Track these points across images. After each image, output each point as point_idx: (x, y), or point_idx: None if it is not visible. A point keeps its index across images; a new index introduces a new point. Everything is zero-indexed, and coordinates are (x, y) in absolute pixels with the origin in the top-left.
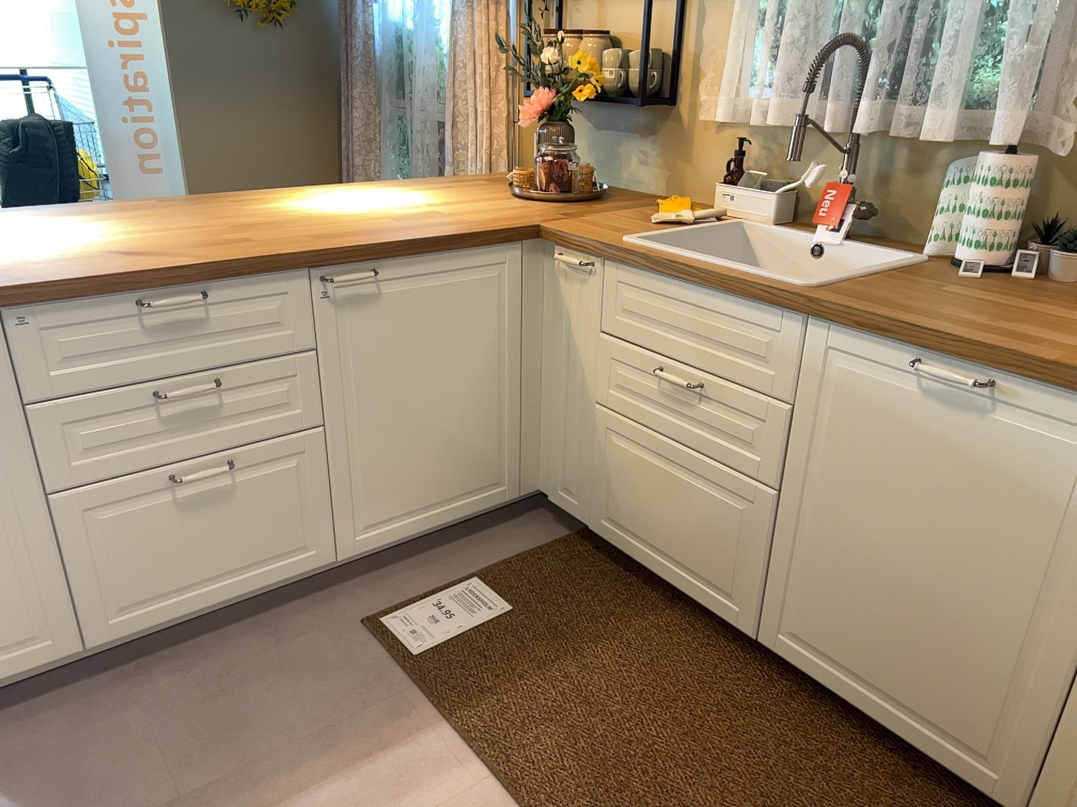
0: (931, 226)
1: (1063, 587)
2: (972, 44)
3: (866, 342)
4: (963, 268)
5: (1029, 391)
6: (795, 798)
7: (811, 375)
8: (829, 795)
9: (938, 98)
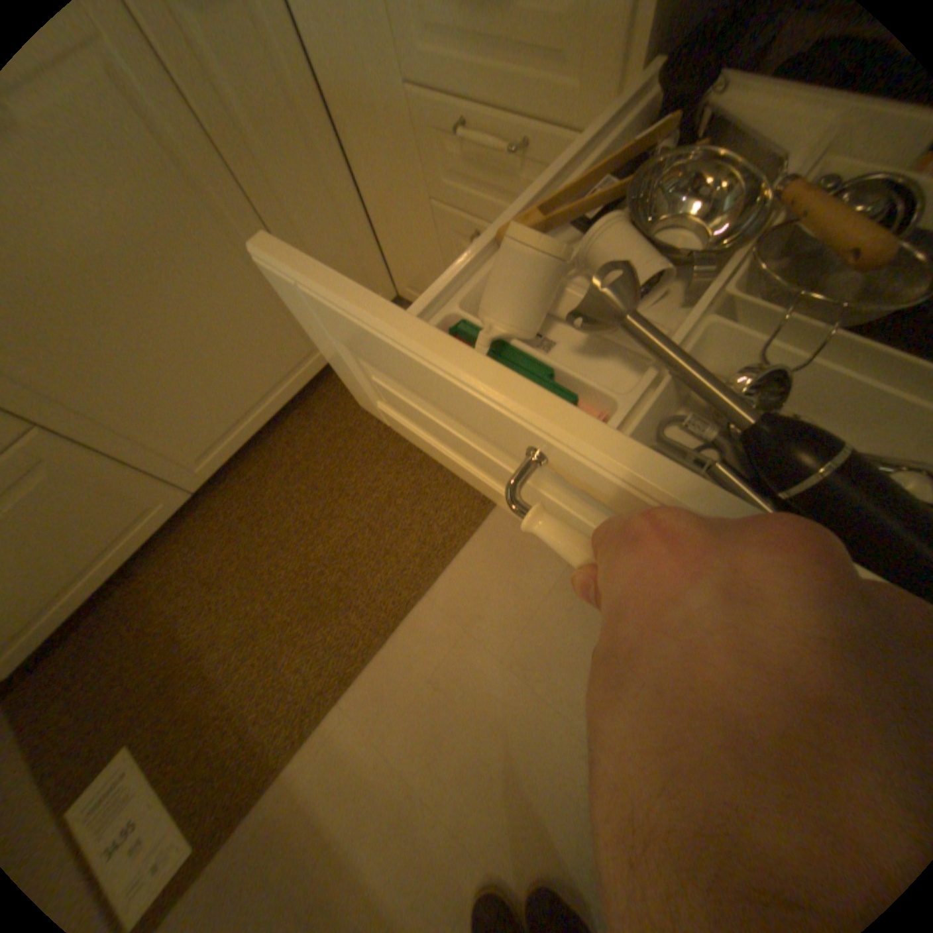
0: None
1: (223, 214)
2: None
3: None
4: None
5: None
6: (327, 473)
7: None
8: (323, 453)
9: None
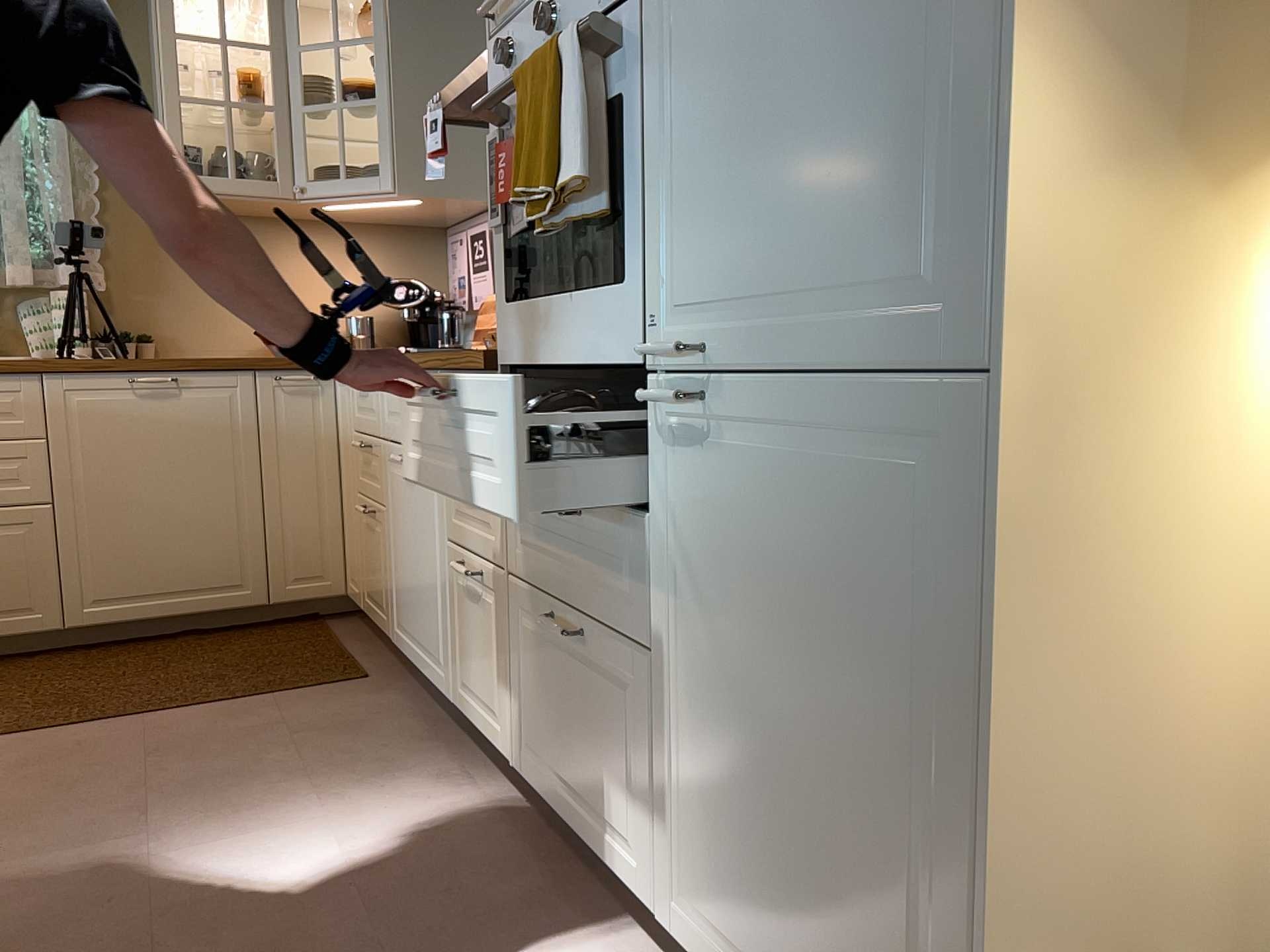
0: (30, 342)
1: (242, 466)
2: (27, 226)
3: (93, 379)
4: (76, 358)
5: (195, 377)
6: (171, 662)
7: (57, 412)
8: (183, 655)
9: (14, 258)
